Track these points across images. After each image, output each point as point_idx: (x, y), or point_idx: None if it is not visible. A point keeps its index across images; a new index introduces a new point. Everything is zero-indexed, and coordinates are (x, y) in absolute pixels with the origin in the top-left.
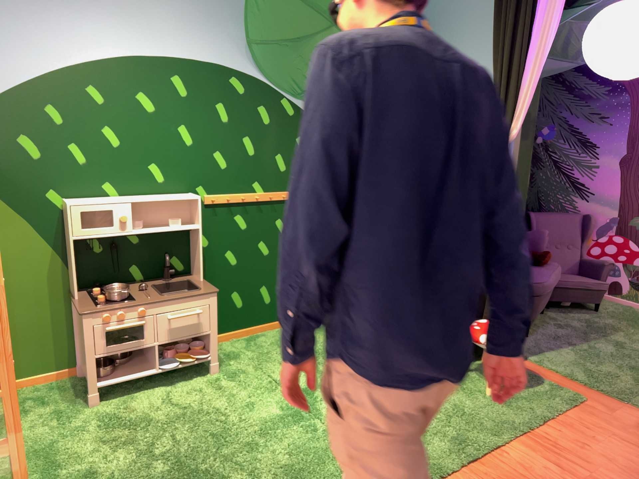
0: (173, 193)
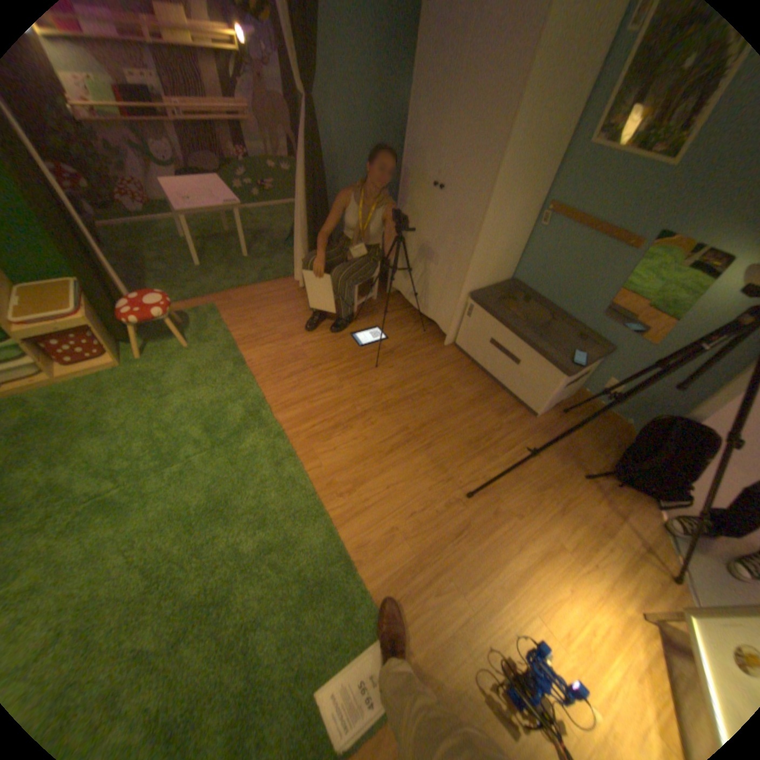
0: None
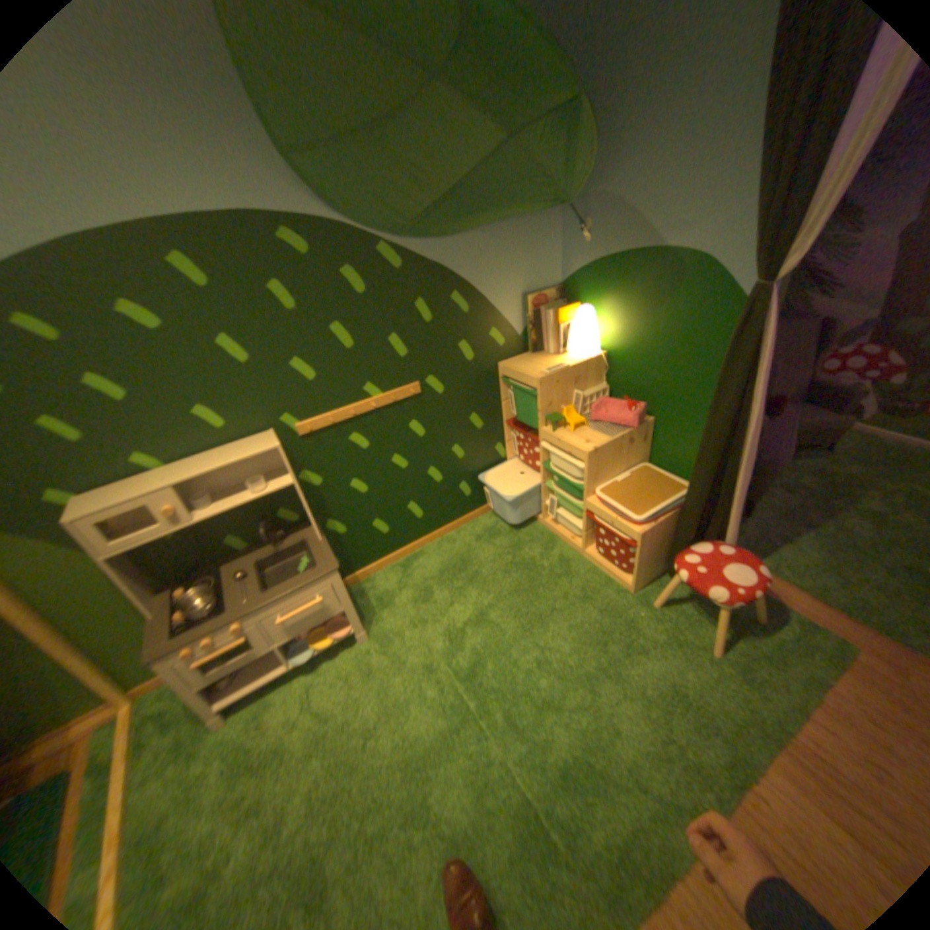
0: (248, 437)
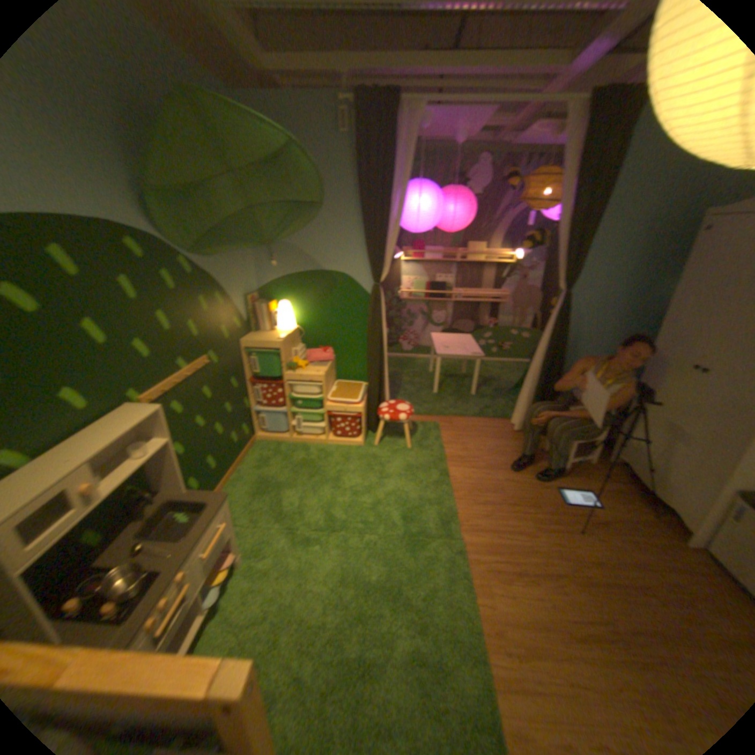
0: (103, 415)
